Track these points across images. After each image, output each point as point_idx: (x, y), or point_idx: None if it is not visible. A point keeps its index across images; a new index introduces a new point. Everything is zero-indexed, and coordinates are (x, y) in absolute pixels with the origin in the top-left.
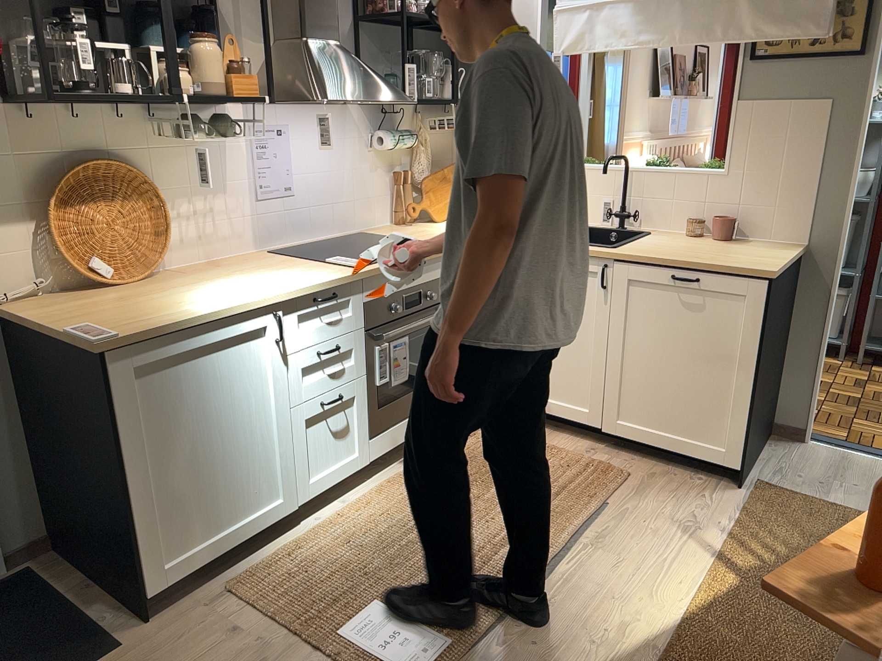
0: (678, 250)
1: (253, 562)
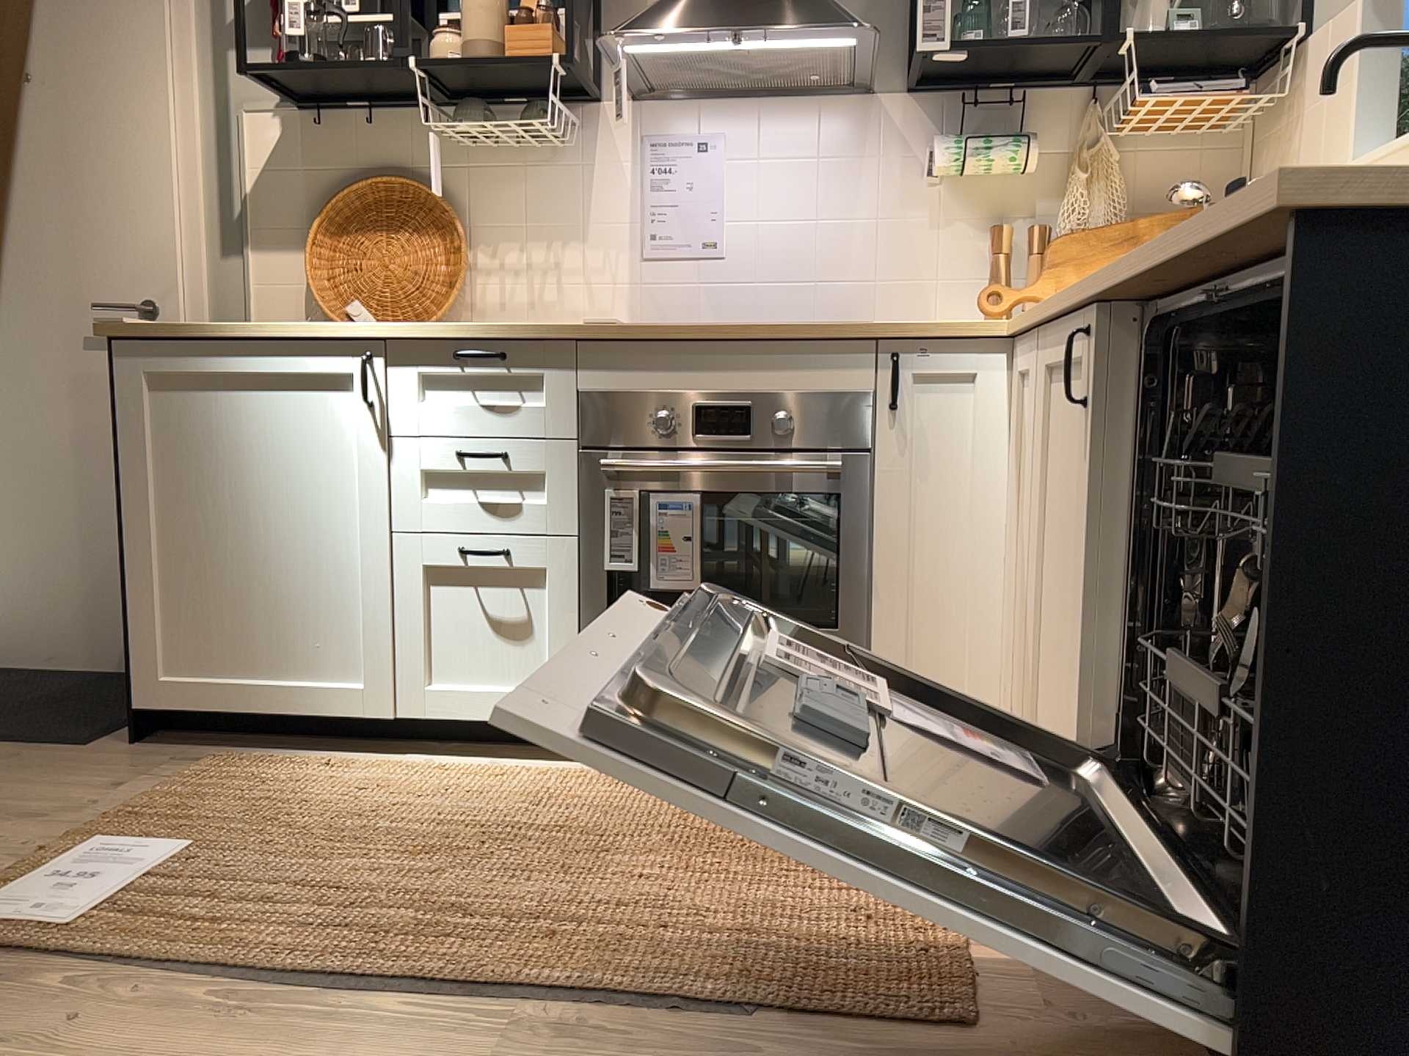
0: None
1: (286, 756)
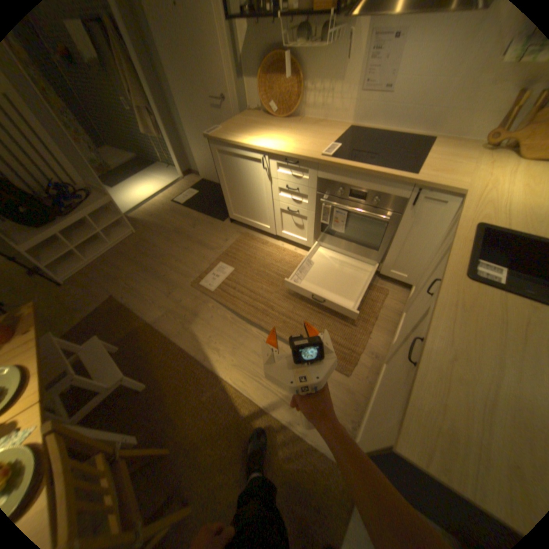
0: (500, 346)
1: (256, 235)
